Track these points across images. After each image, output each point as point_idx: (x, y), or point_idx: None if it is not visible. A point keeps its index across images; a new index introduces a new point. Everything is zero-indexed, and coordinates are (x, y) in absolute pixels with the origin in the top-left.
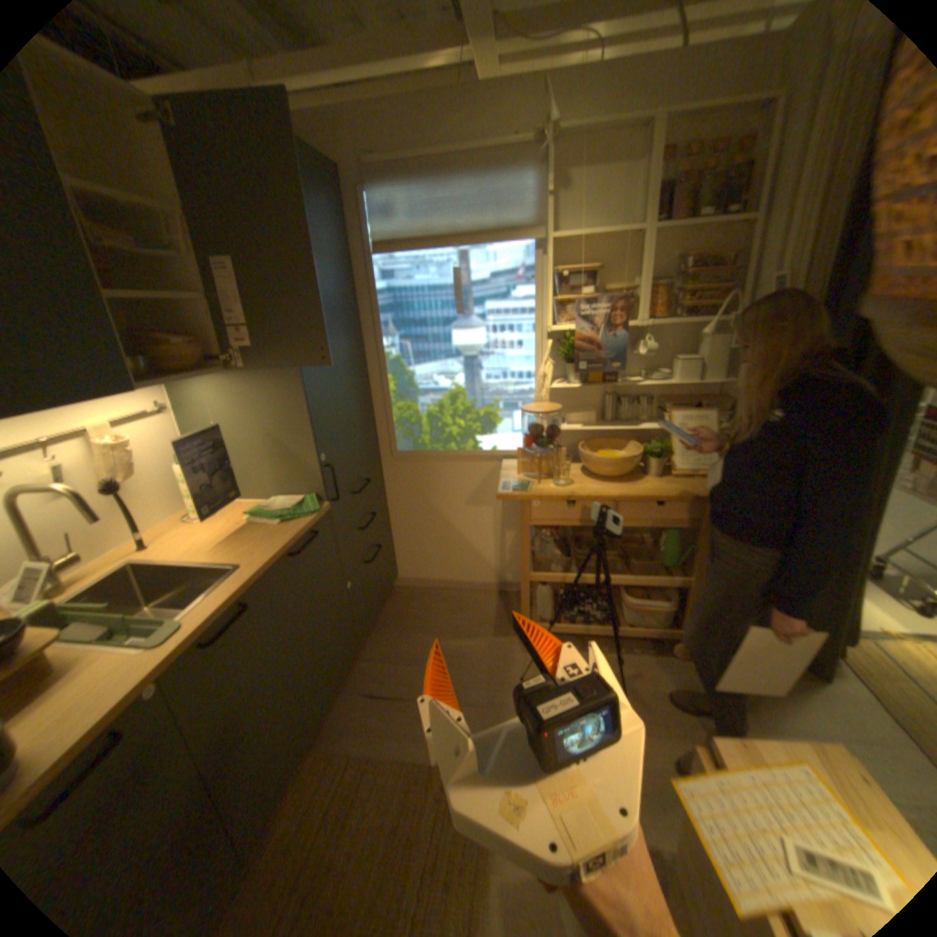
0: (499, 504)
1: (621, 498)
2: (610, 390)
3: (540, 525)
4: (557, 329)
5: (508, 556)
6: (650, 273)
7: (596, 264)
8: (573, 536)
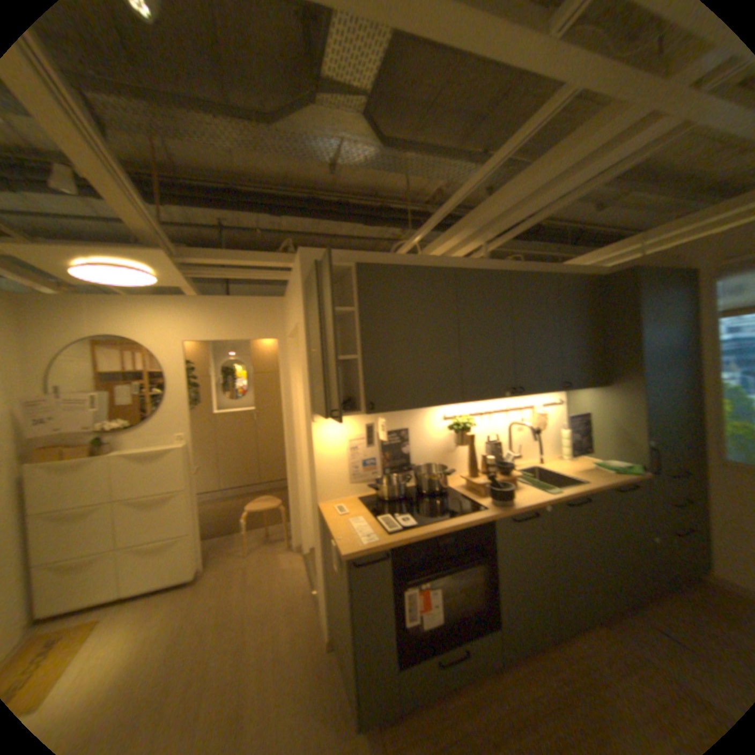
0: None
1: None
2: None
3: None
4: None
5: None
6: None
7: None
8: None
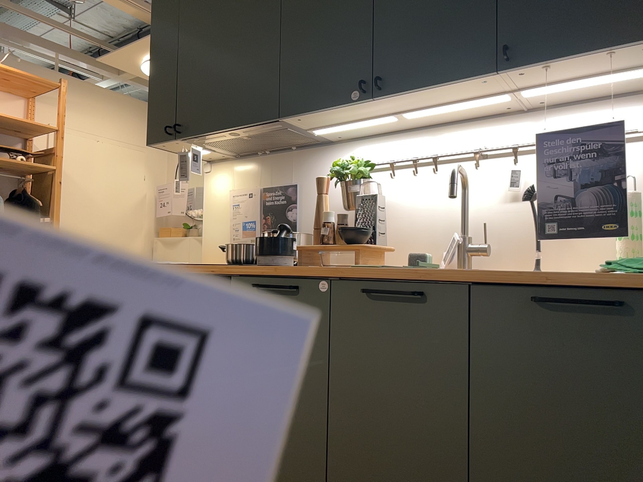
0: None
1: None
2: None
3: None
4: None
5: None
6: None
7: None
8: None
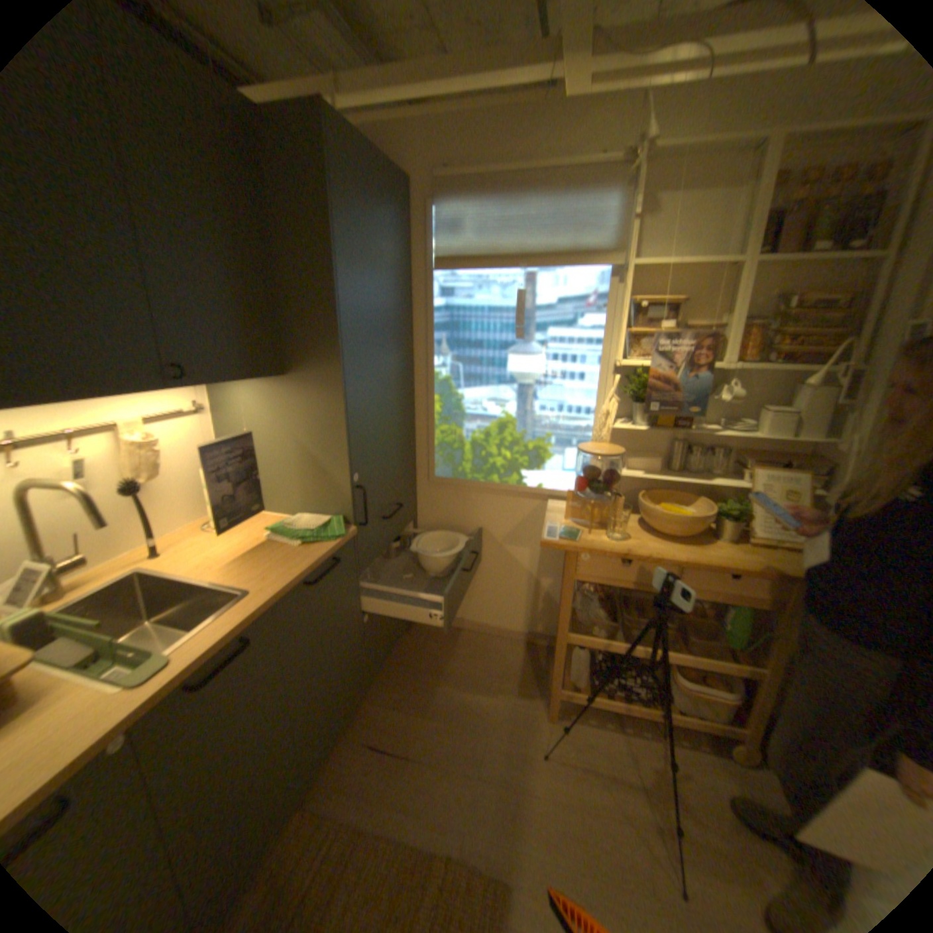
0: (538, 547)
1: (690, 565)
2: (682, 437)
3: (587, 582)
4: (626, 364)
5: (542, 606)
6: (742, 311)
7: (679, 297)
8: (620, 596)
